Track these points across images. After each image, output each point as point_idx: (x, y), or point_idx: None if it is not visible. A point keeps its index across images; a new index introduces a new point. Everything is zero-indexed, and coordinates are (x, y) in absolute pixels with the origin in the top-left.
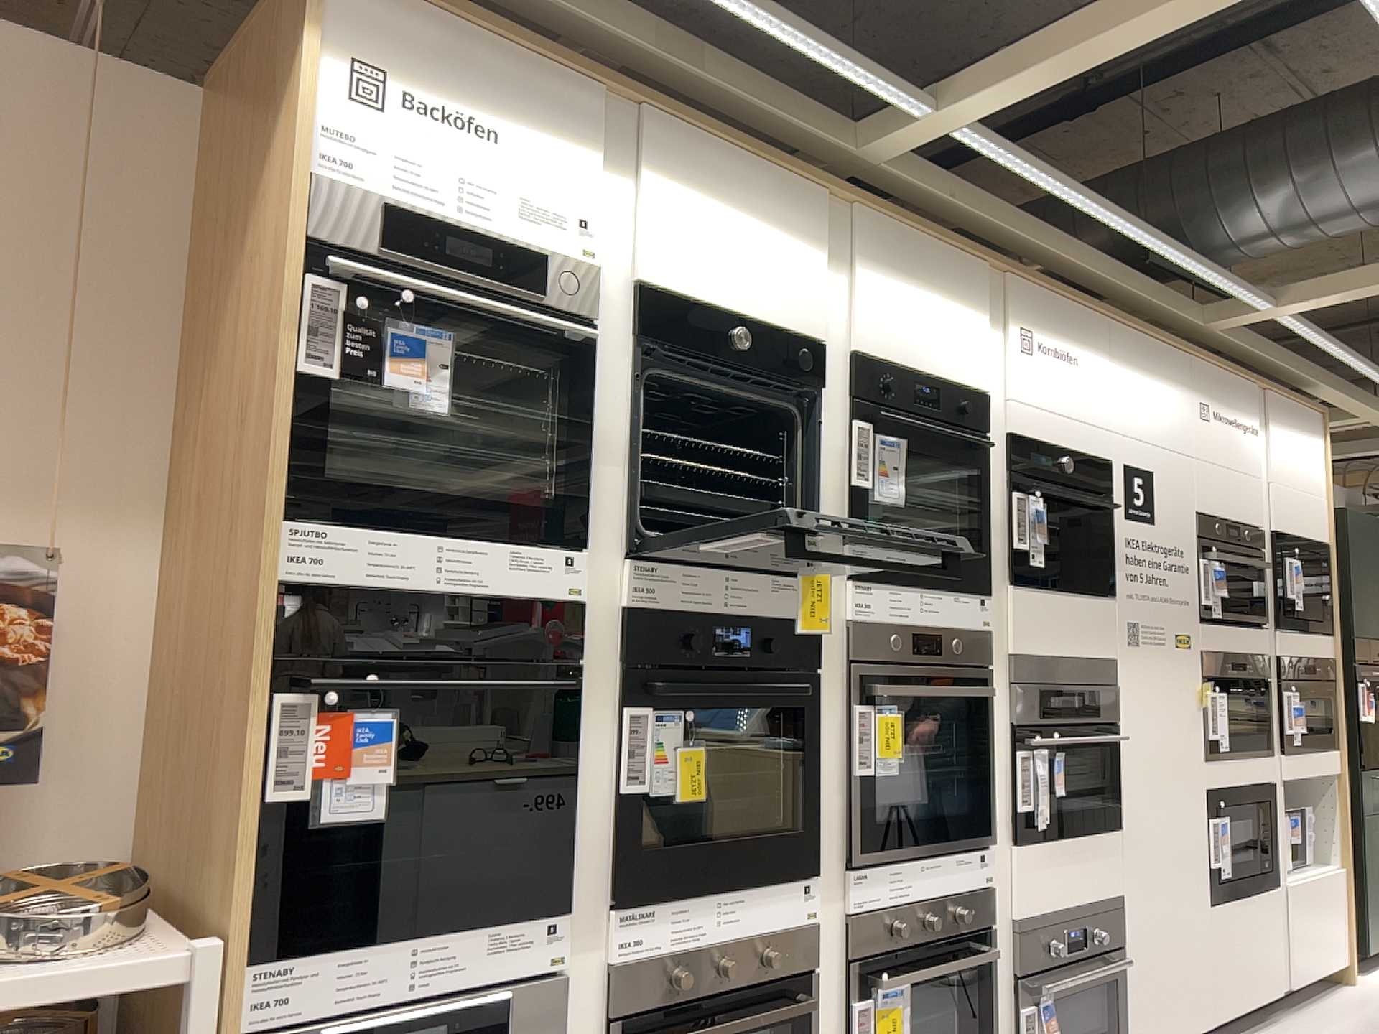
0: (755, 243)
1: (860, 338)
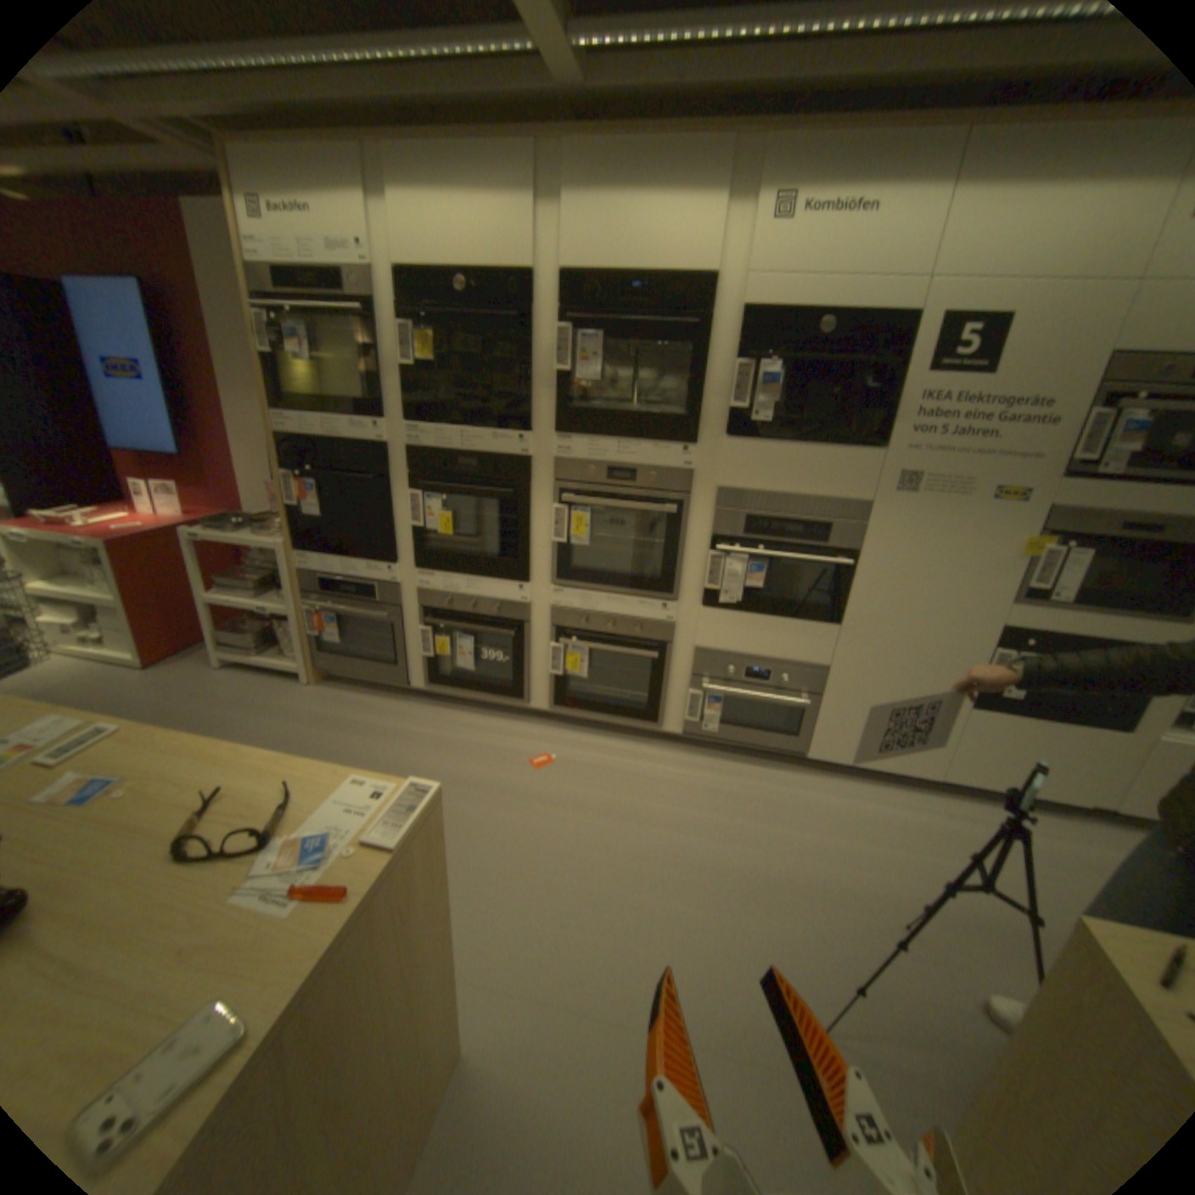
0: (468, 204)
1: (570, 252)
